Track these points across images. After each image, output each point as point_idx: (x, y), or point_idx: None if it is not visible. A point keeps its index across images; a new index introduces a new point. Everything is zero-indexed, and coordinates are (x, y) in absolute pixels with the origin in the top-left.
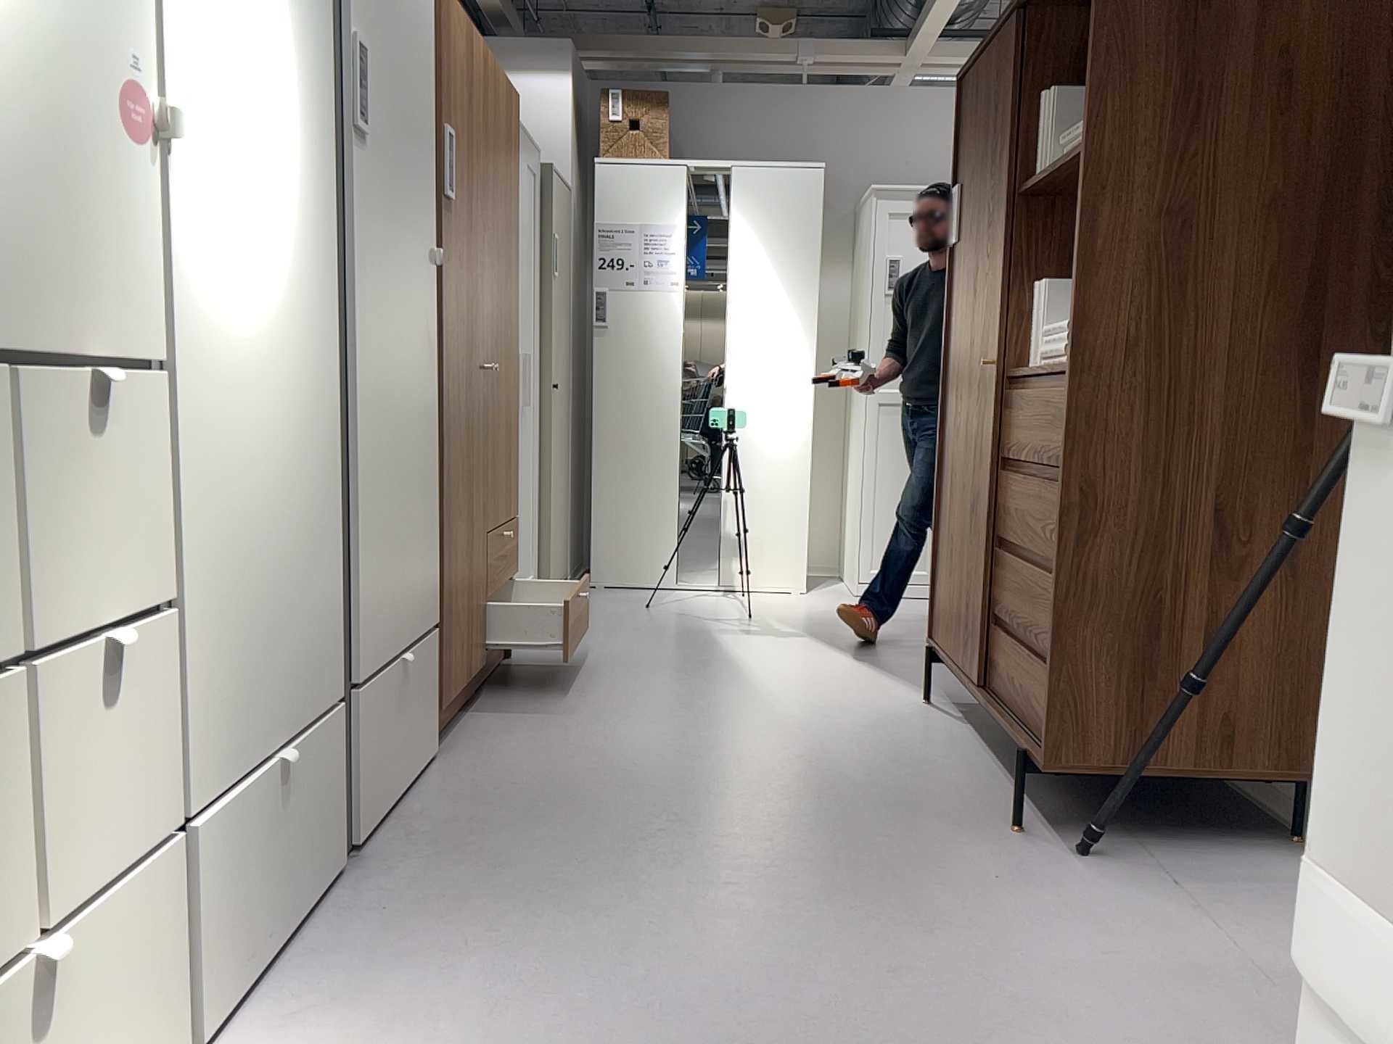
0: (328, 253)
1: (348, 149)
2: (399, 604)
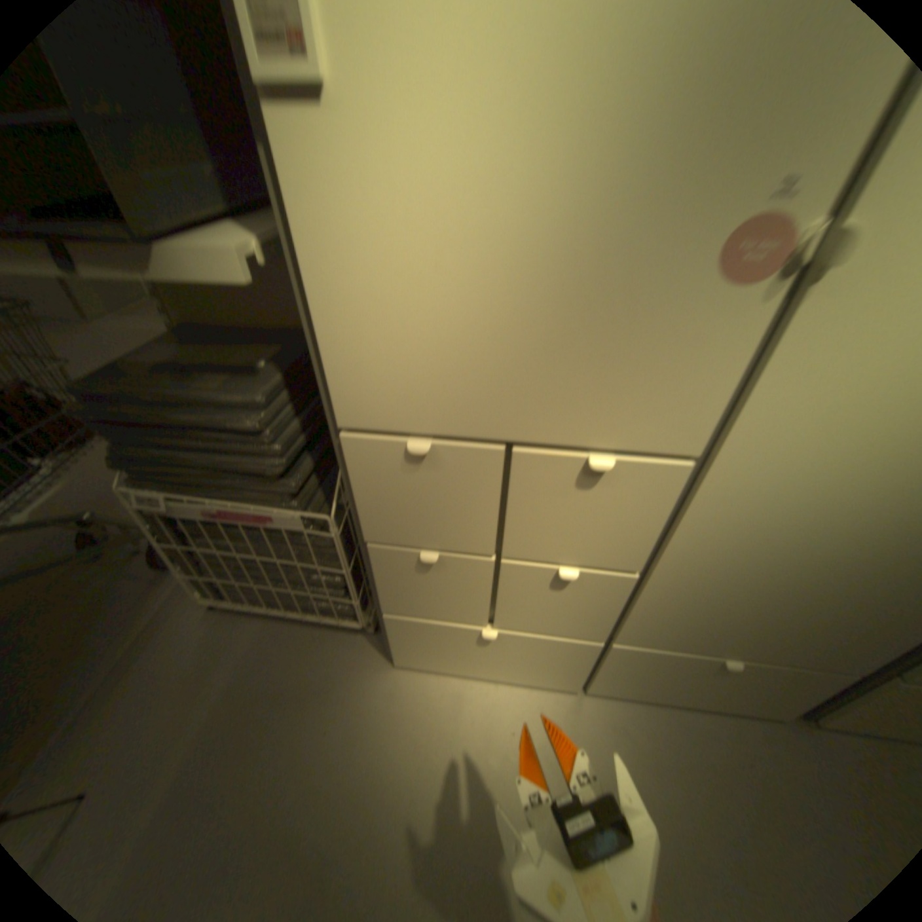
0: None
1: None
2: None
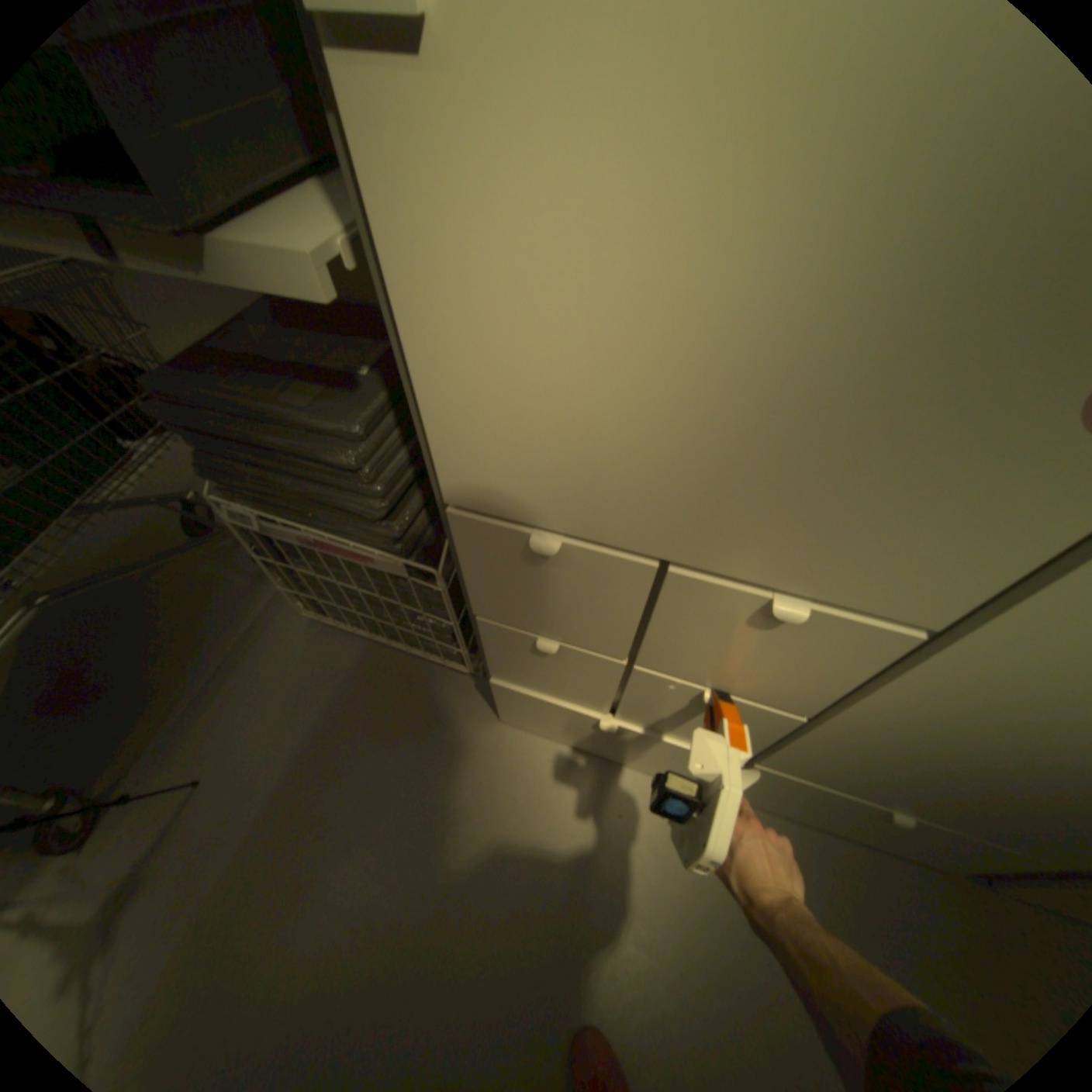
0: None
1: None
2: None
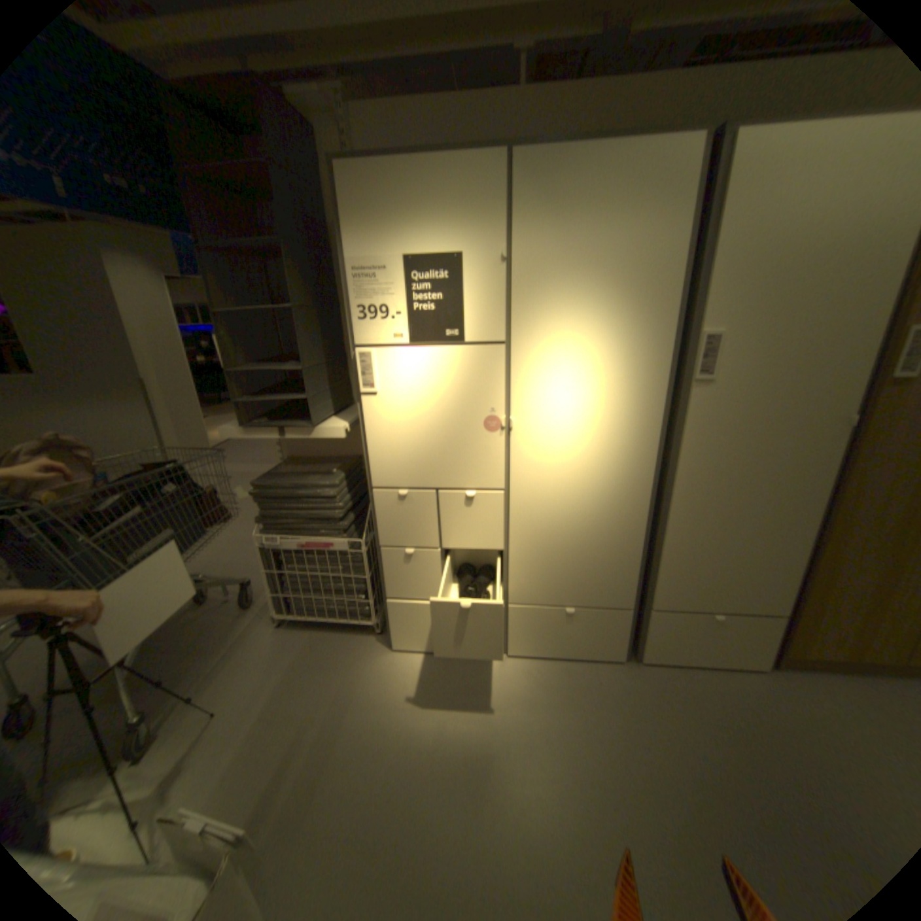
0: (660, 441)
1: (693, 390)
2: (723, 595)
